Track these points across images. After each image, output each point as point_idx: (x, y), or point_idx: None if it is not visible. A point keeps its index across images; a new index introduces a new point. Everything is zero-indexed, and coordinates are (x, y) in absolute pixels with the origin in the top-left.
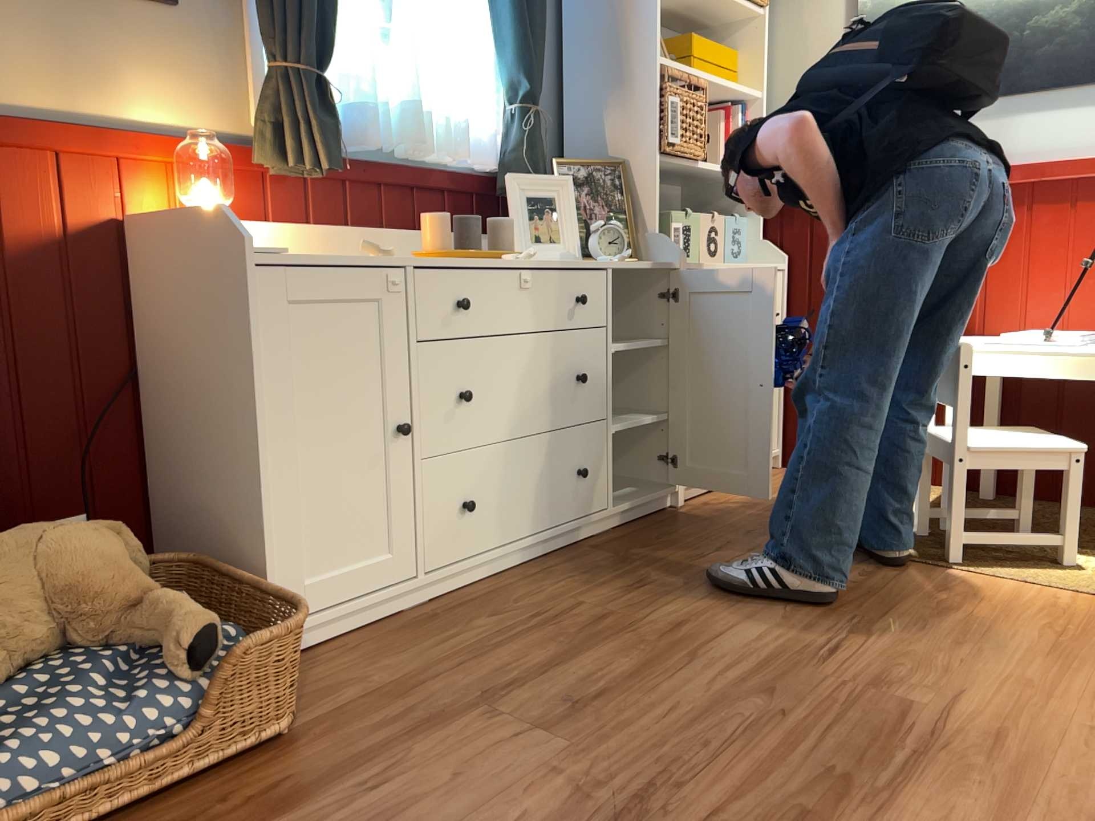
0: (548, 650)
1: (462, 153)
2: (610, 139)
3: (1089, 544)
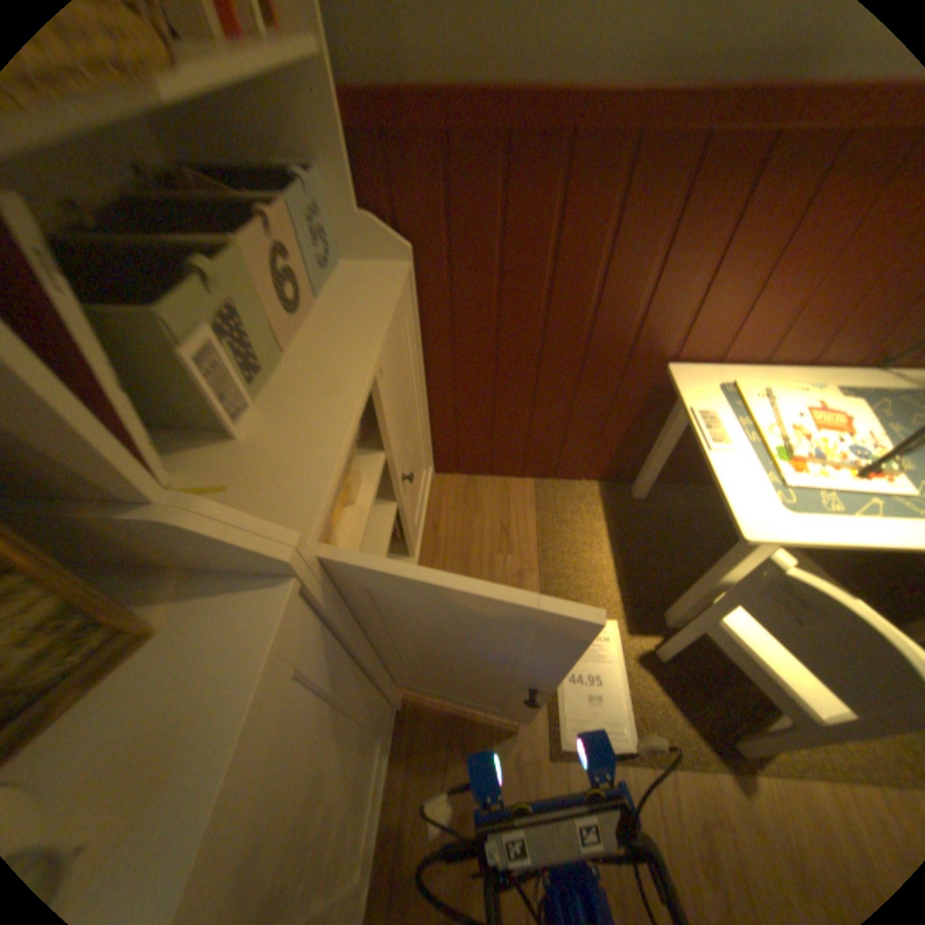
0: None
1: None
2: None
3: None
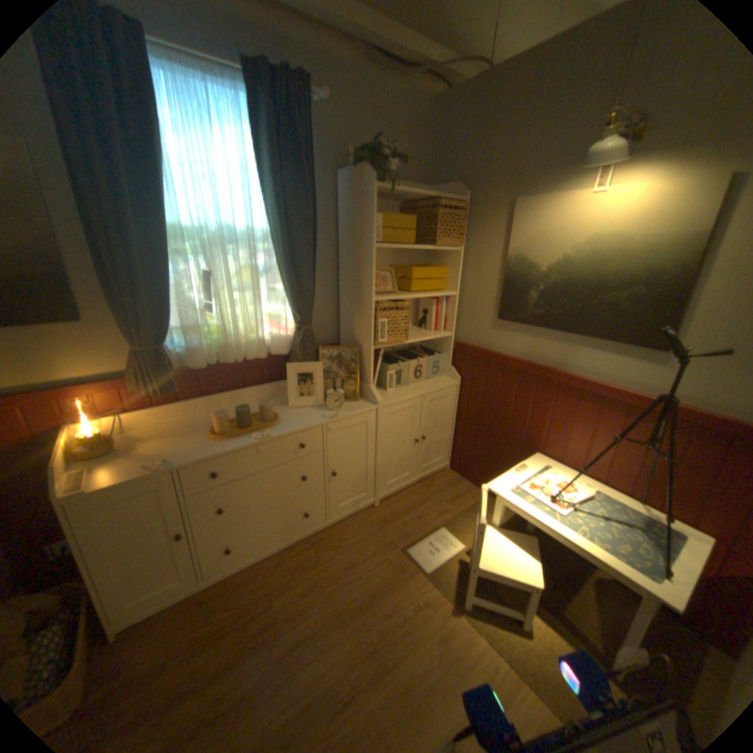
0: (223, 660)
1: (260, 356)
2: (355, 332)
3: (553, 608)
